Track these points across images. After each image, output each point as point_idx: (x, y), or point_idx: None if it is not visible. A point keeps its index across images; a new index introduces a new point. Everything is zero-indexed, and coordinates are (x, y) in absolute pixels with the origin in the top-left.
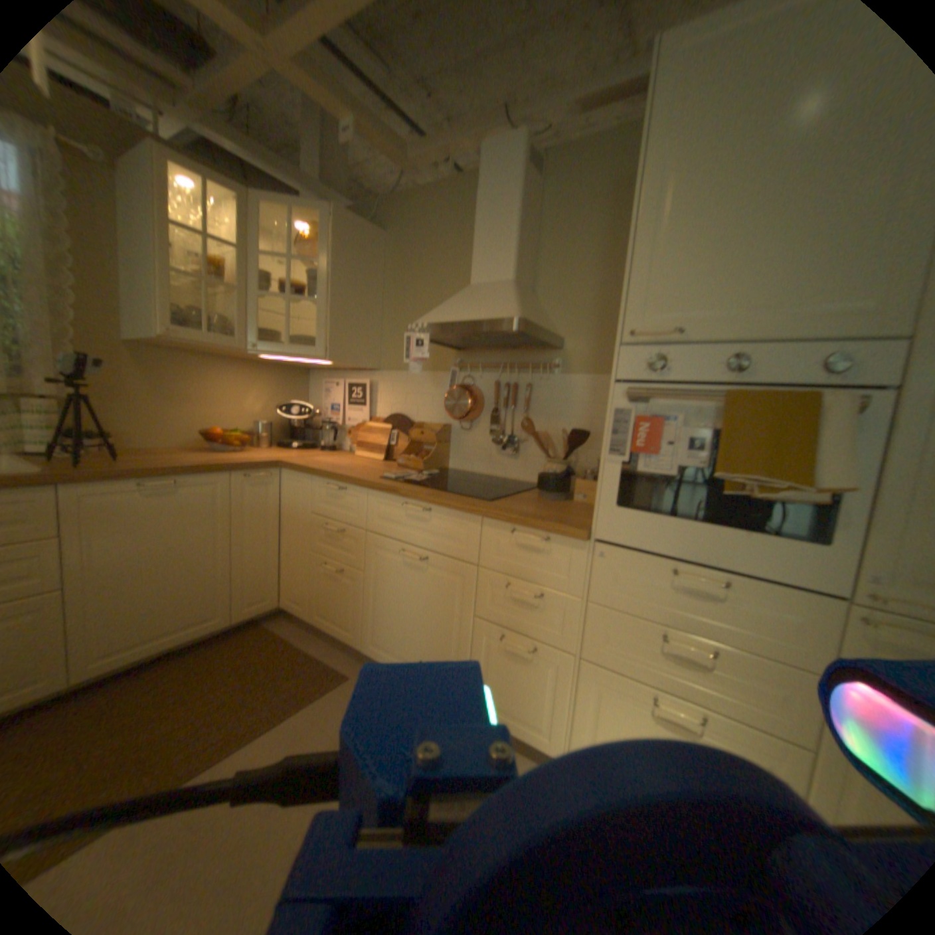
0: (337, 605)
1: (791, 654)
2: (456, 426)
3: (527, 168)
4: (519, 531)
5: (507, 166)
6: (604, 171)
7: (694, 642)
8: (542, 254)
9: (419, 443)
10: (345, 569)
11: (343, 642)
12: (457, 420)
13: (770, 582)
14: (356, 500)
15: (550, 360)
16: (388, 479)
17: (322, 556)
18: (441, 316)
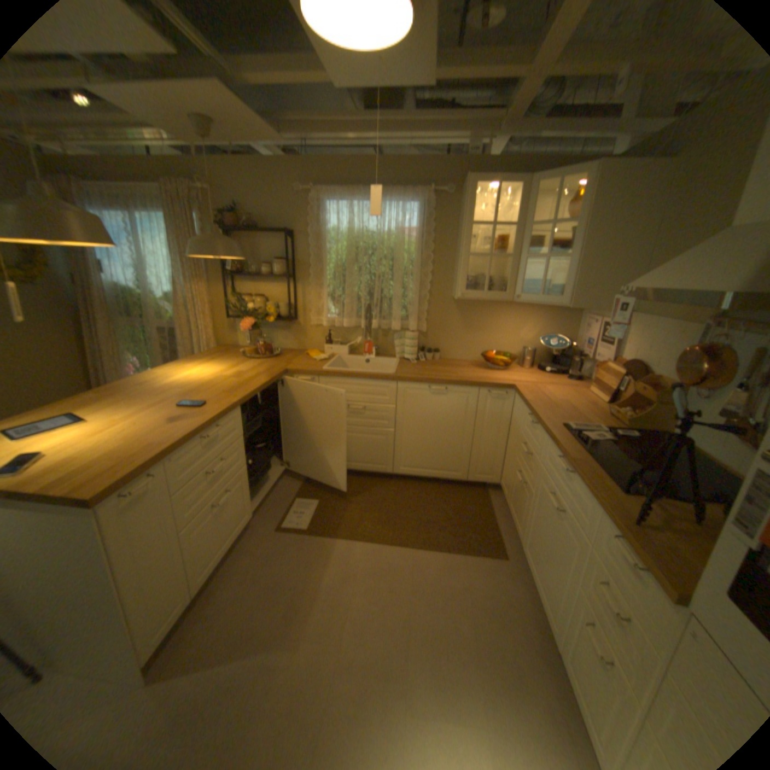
0: (520, 507)
1: None
2: (697, 392)
3: None
4: (622, 544)
5: None
6: None
7: None
8: None
9: (650, 397)
10: (528, 485)
11: (518, 535)
12: (699, 385)
13: None
14: (542, 437)
15: None
16: (566, 431)
17: (521, 466)
18: (658, 281)
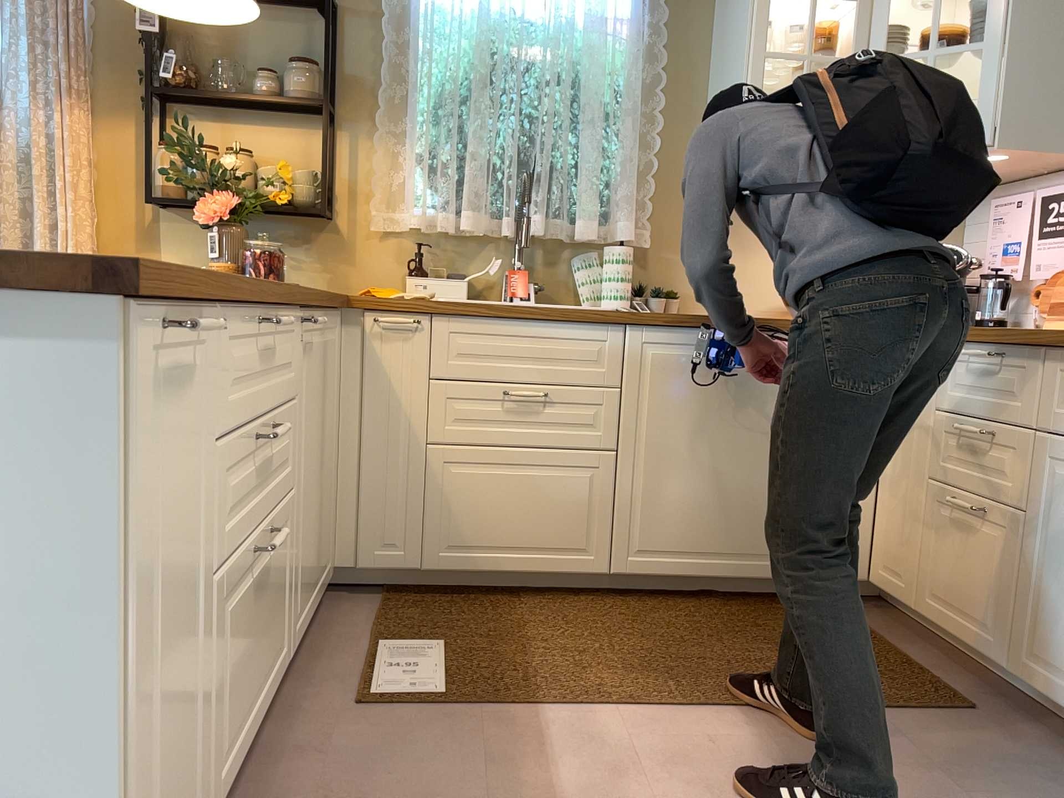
0: (971, 580)
1: None
2: None
3: None
4: None
5: None
6: None
7: None
8: None
9: None
10: (993, 510)
11: (977, 652)
12: None
13: None
14: (1024, 376)
15: None
16: None
17: (952, 488)
18: None
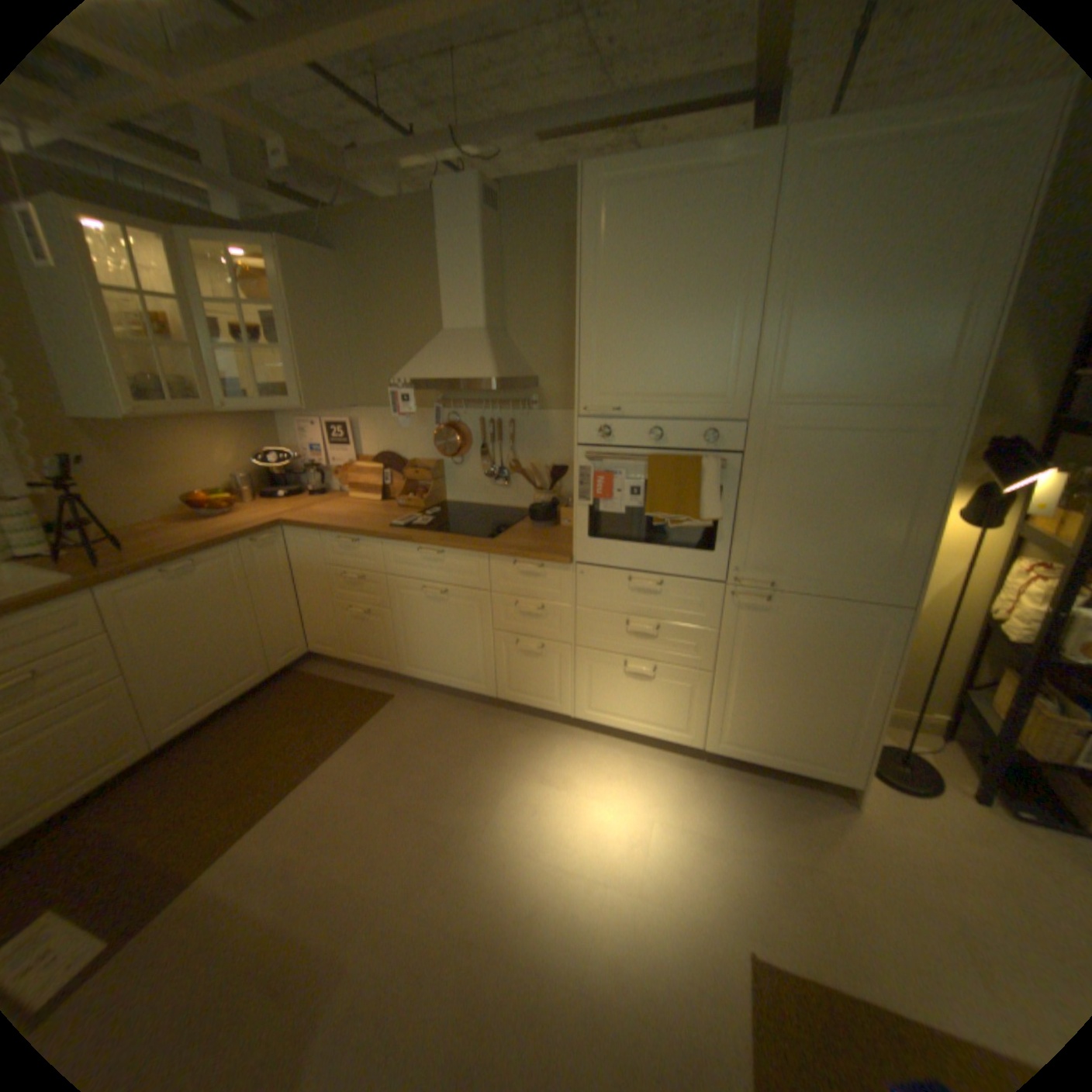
0: (369, 641)
1: (696, 619)
2: (448, 462)
3: (482, 215)
4: (518, 563)
5: (462, 214)
6: (555, 217)
7: (643, 622)
8: (506, 295)
9: (414, 480)
10: (372, 610)
11: (381, 669)
12: (447, 456)
13: (683, 577)
14: (371, 550)
15: (526, 398)
16: (398, 529)
17: (346, 602)
18: (421, 373)
